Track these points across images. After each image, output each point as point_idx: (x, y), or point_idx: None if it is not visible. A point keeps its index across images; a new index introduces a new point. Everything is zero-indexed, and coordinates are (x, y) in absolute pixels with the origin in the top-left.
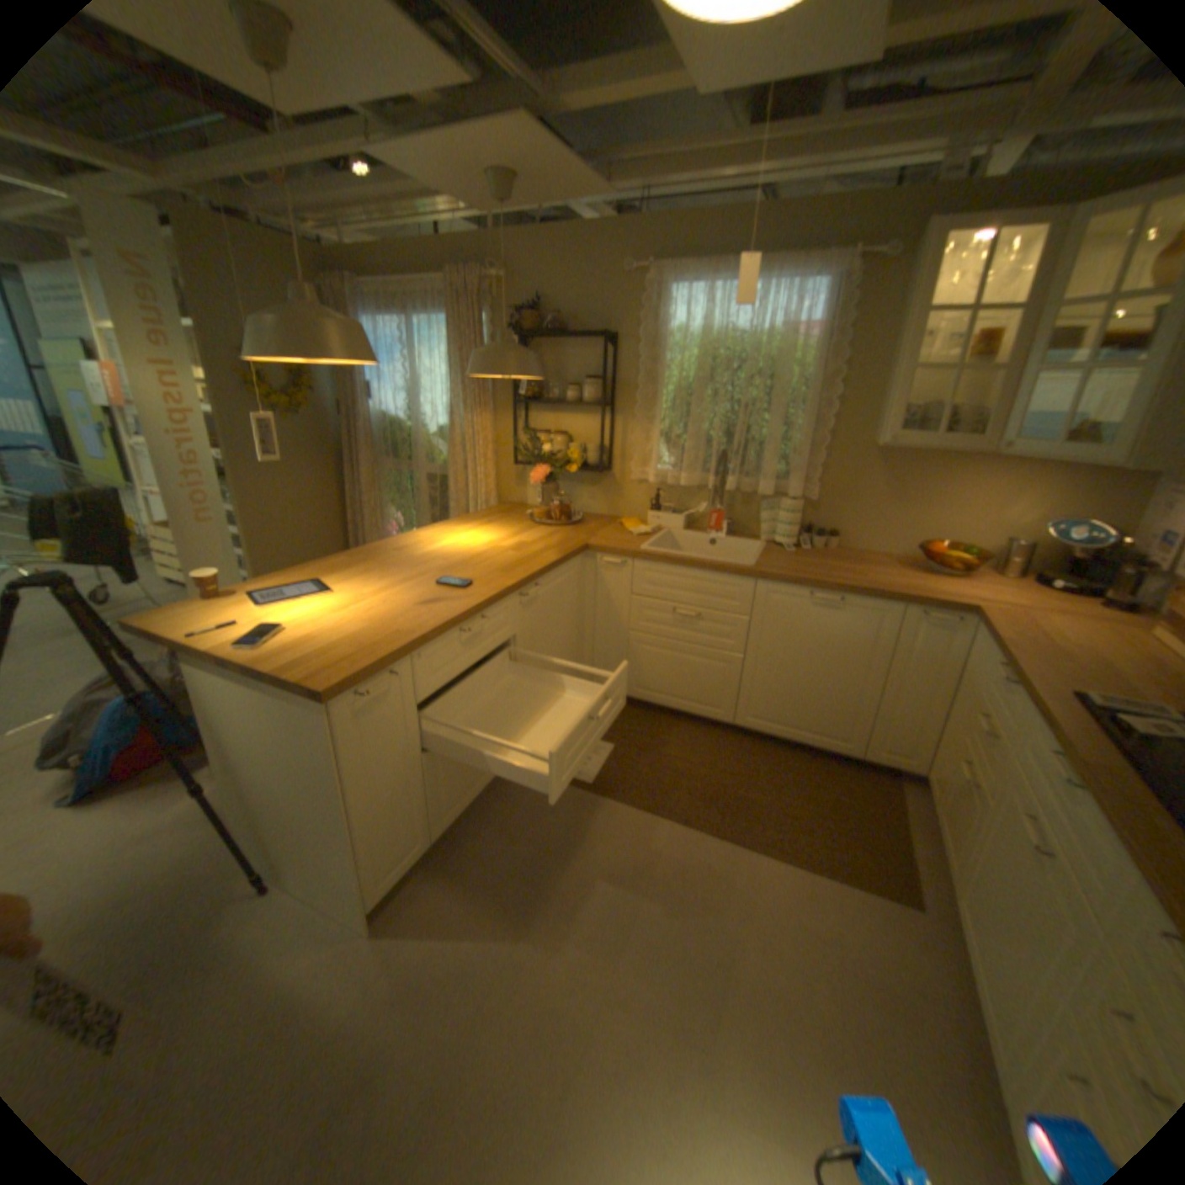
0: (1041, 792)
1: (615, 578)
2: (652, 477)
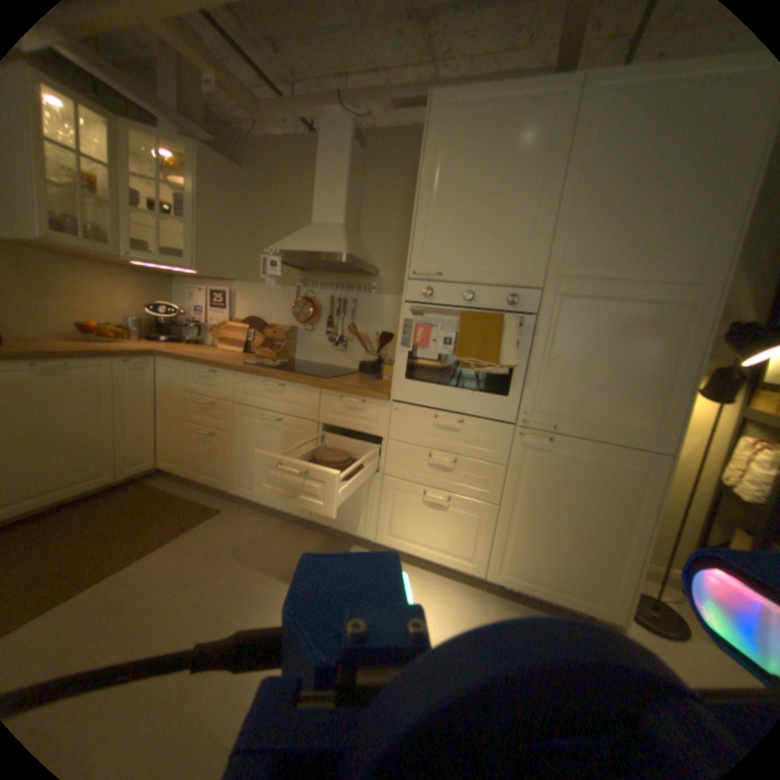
0: (257, 403)
1: None
2: None
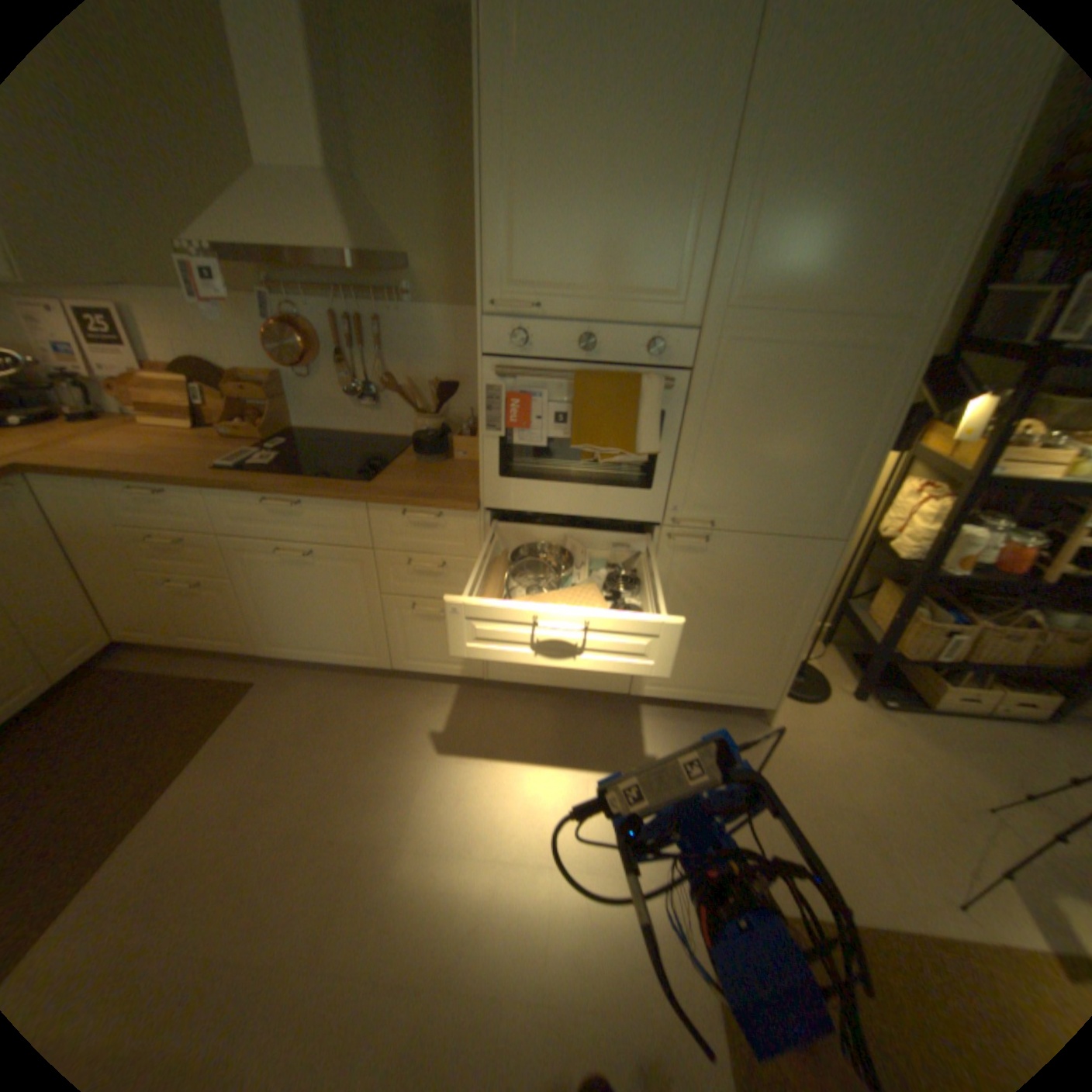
0: (262, 533)
1: None
2: None
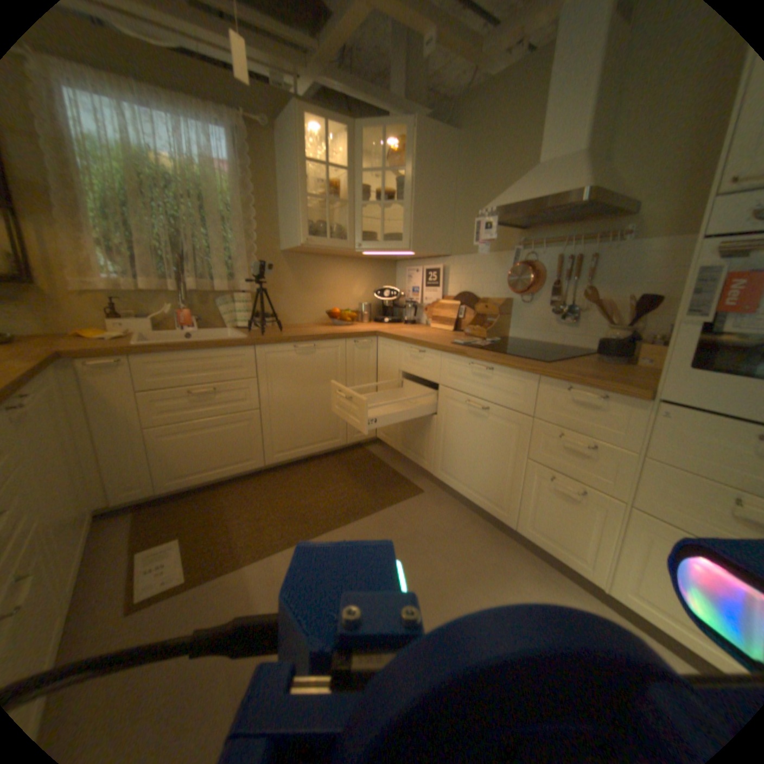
0: (462, 387)
1: (105, 381)
2: (98, 283)
